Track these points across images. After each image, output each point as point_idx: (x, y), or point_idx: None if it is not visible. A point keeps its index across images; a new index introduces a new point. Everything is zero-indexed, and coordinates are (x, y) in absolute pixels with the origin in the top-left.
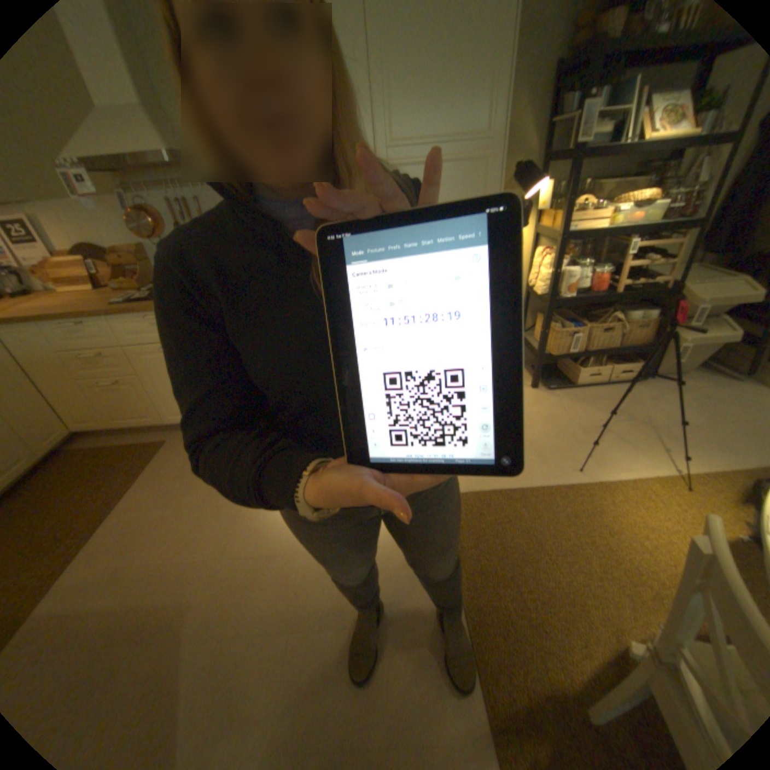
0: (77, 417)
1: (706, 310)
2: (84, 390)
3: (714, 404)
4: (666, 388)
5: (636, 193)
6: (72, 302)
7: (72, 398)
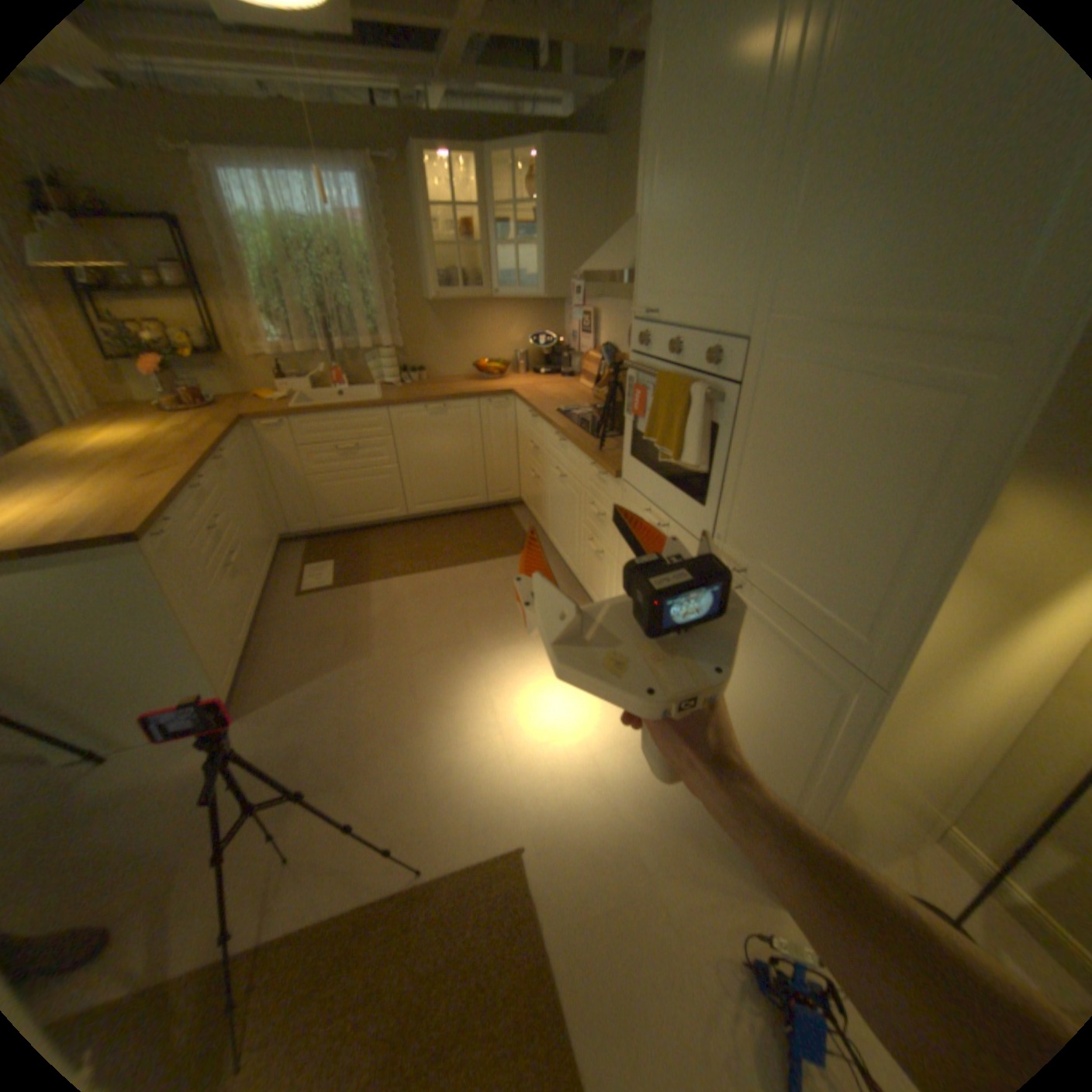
0: (523, 490)
1: None
2: (529, 472)
3: None
4: None
5: None
6: (561, 396)
7: (525, 473)
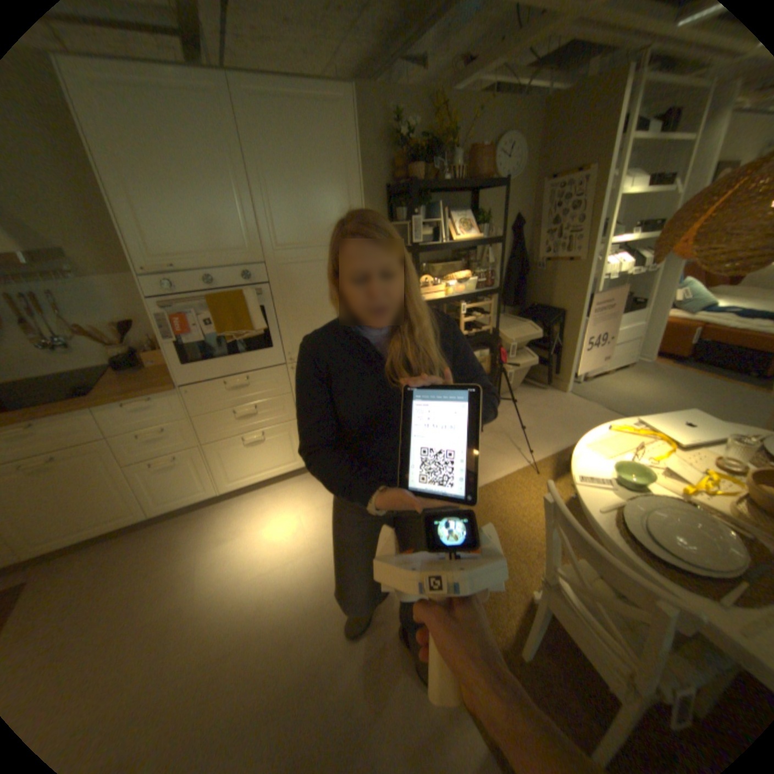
0: None
1: (514, 346)
2: None
3: (535, 409)
4: (505, 403)
5: (455, 272)
6: None
7: None
